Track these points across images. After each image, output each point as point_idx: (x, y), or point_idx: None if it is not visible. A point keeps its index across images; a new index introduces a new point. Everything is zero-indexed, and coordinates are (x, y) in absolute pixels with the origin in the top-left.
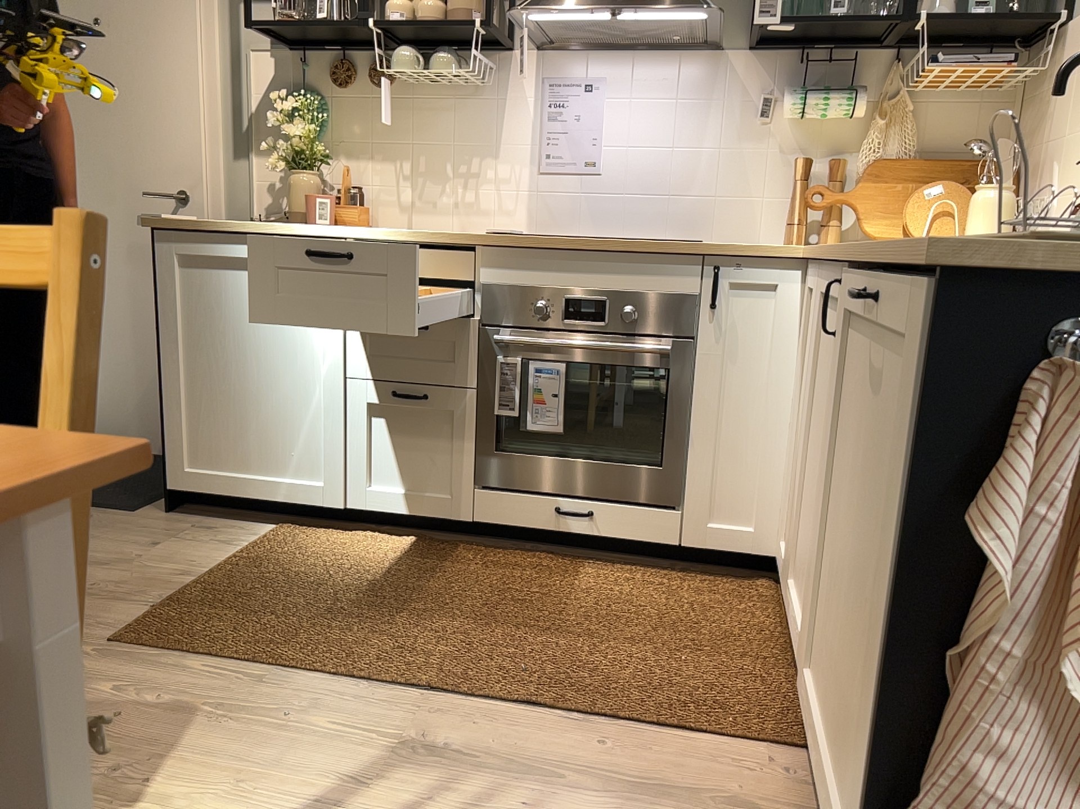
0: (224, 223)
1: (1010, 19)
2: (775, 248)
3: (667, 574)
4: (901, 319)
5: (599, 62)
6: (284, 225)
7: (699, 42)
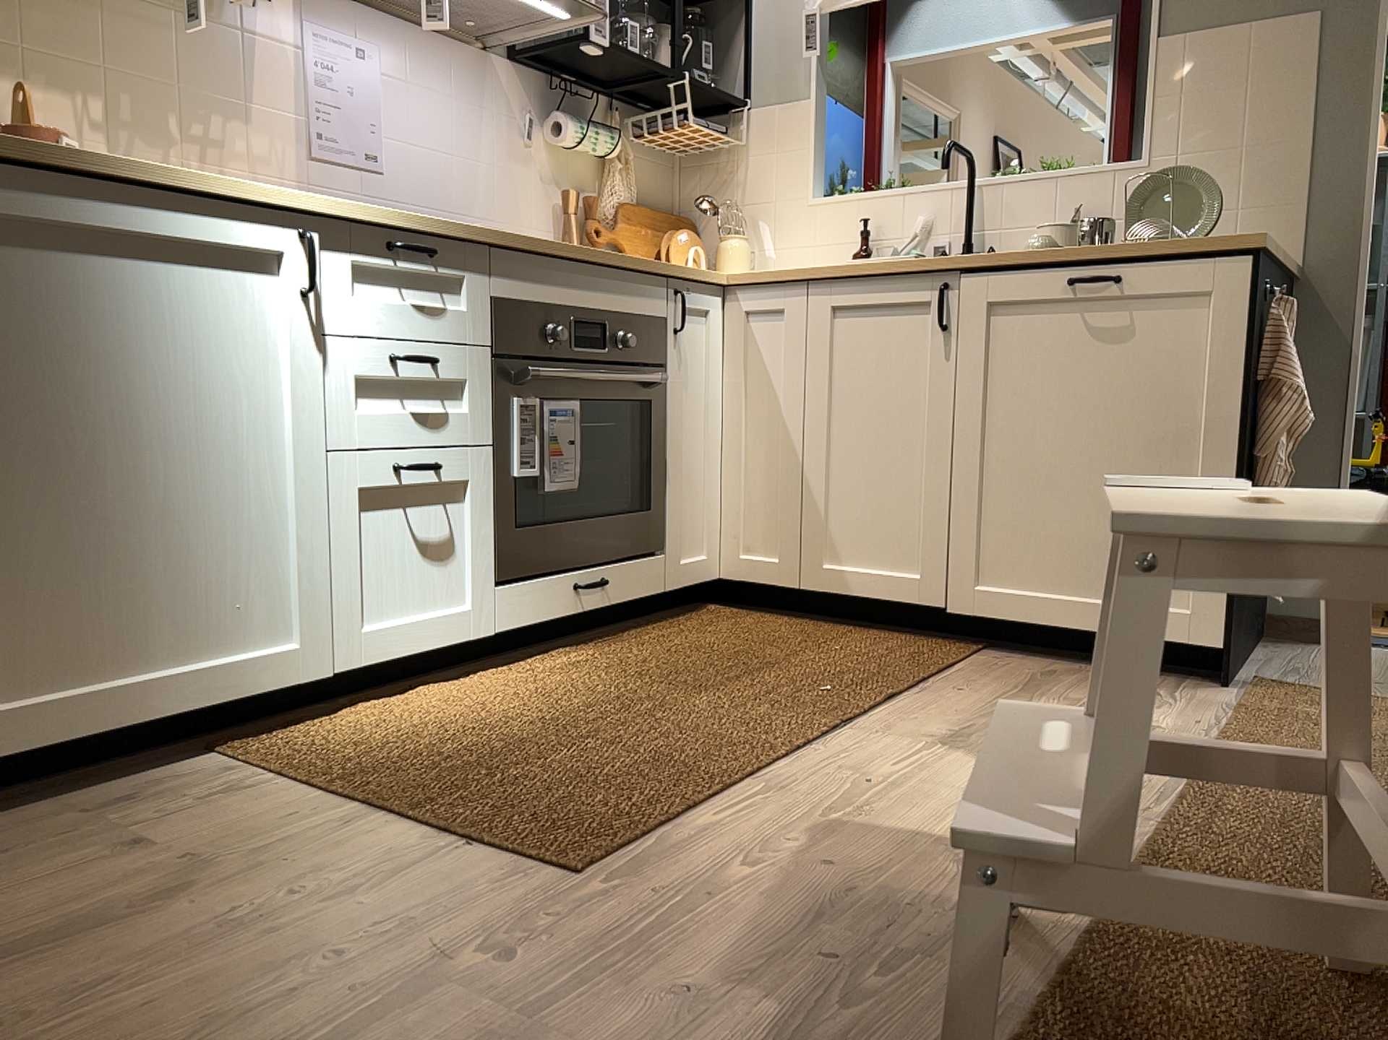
0: (102, 160)
1: (726, 95)
2: (710, 270)
3: (651, 627)
4: (1145, 284)
5: (373, 25)
6: (222, 181)
7: (480, 37)
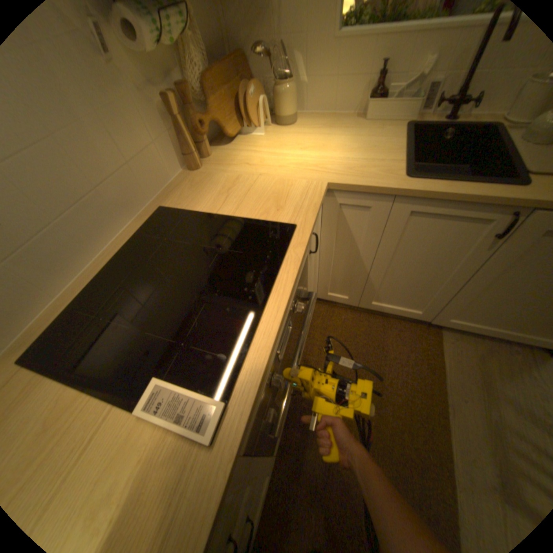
0: None
1: None
2: (320, 193)
3: None
4: None
5: None
6: None
7: None
